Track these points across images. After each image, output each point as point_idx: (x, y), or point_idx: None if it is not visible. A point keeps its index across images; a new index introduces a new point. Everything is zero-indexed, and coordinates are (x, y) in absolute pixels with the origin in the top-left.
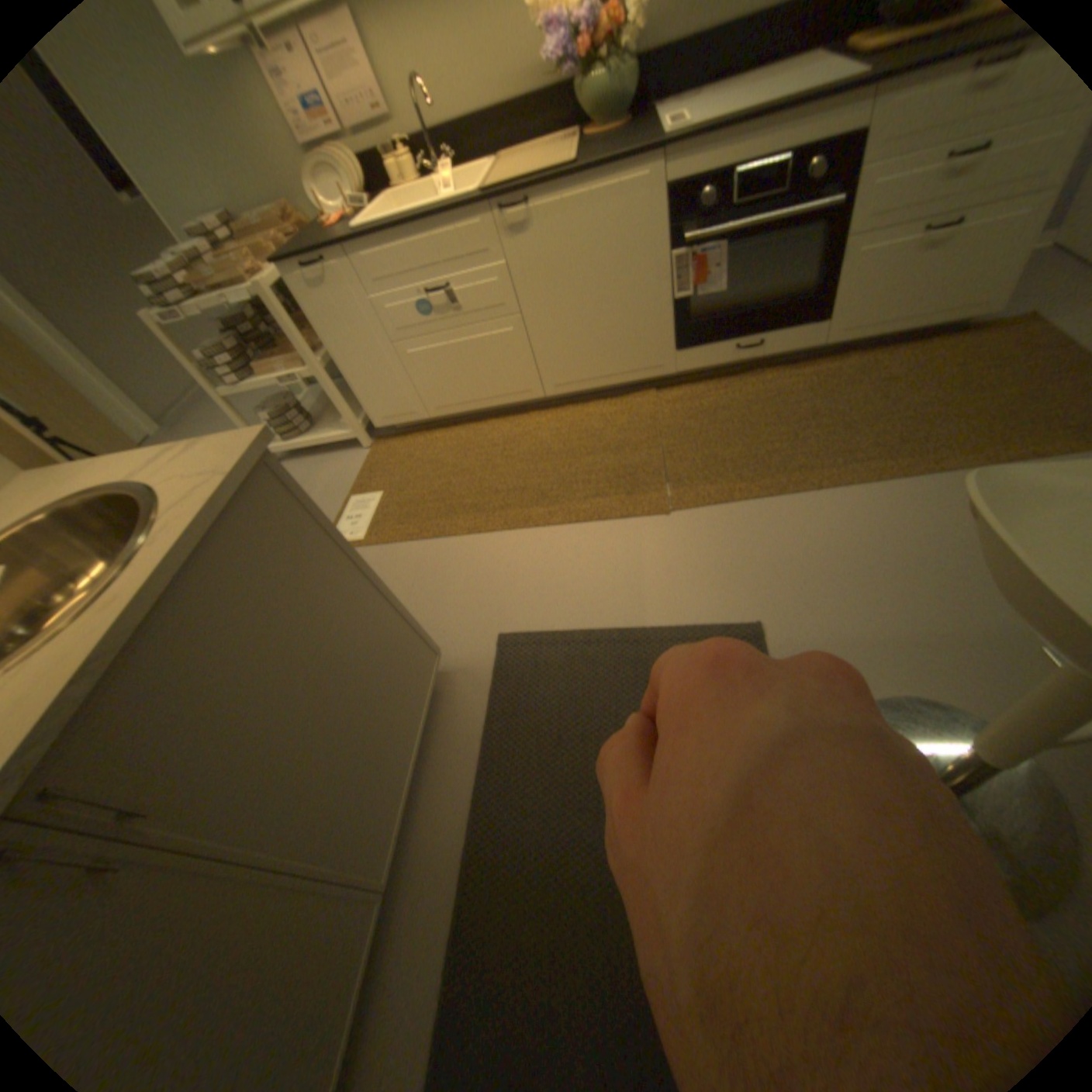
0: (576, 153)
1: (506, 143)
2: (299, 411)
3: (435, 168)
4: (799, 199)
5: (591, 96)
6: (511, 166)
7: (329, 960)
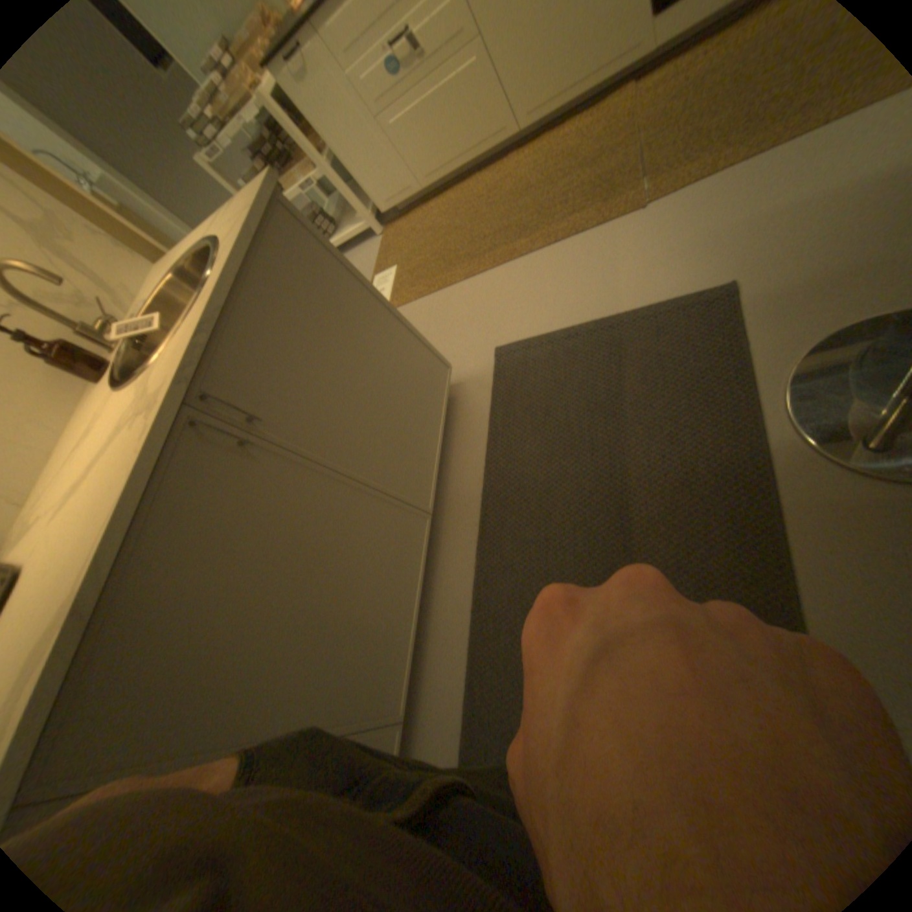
0: None
1: None
2: (324, 216)
3: None
4: None
5: None
6: None
7: (400, 539)
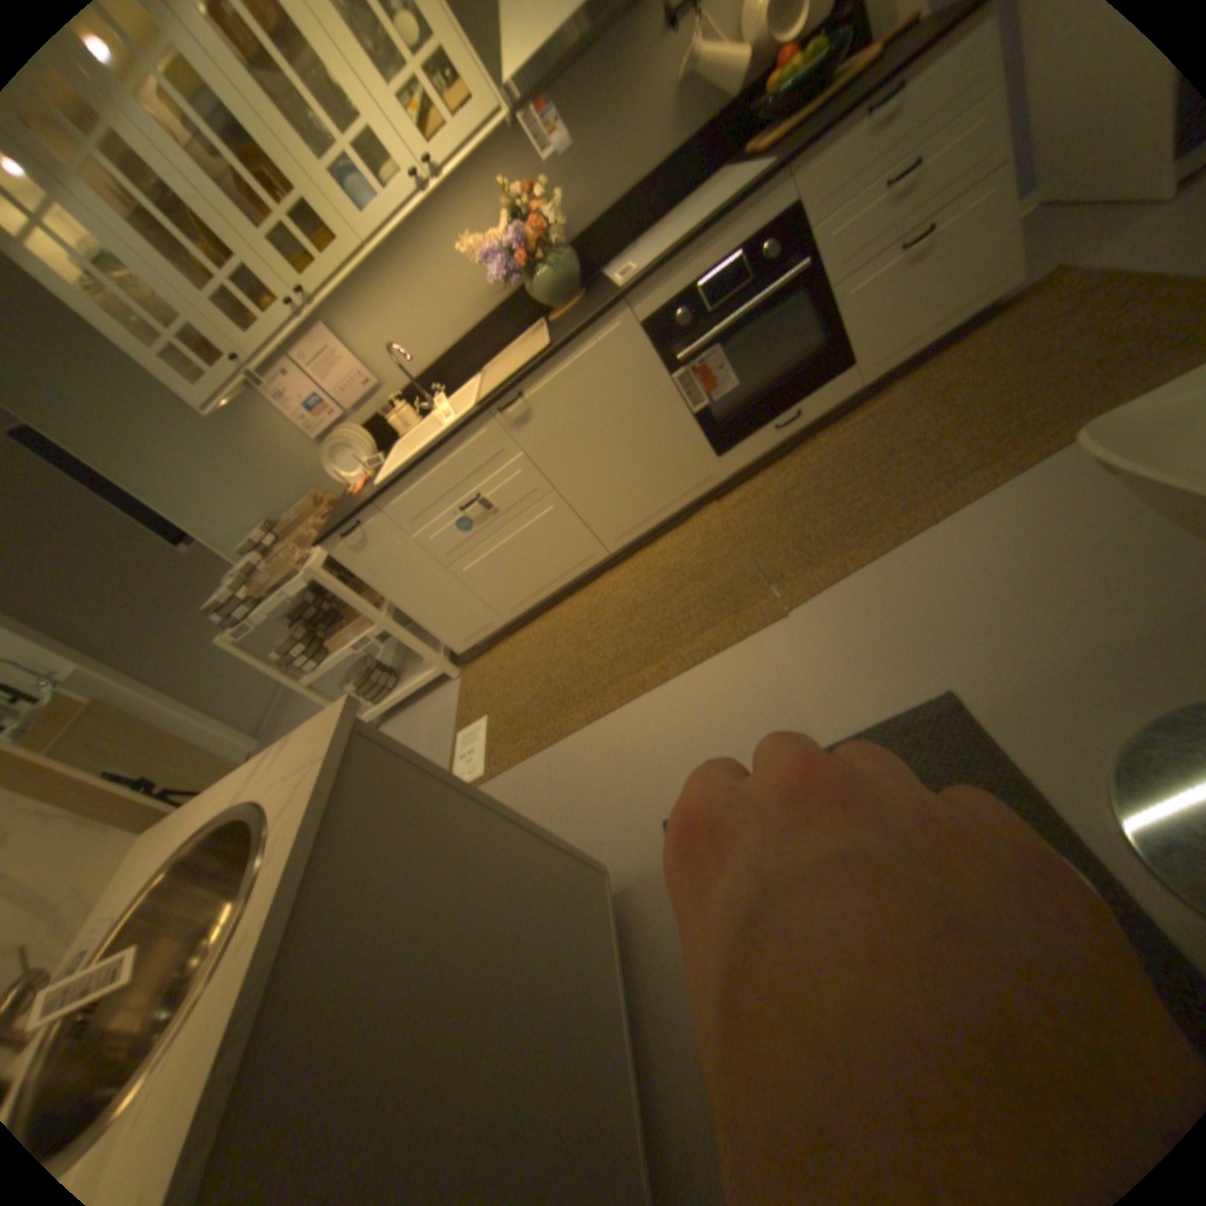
0: (552, 338)
1: (489, 359)
2: (383, 668)
3: (435, 406)
4: (770, 282)
5: (546, 291)
6: (500, 374)
7: None
